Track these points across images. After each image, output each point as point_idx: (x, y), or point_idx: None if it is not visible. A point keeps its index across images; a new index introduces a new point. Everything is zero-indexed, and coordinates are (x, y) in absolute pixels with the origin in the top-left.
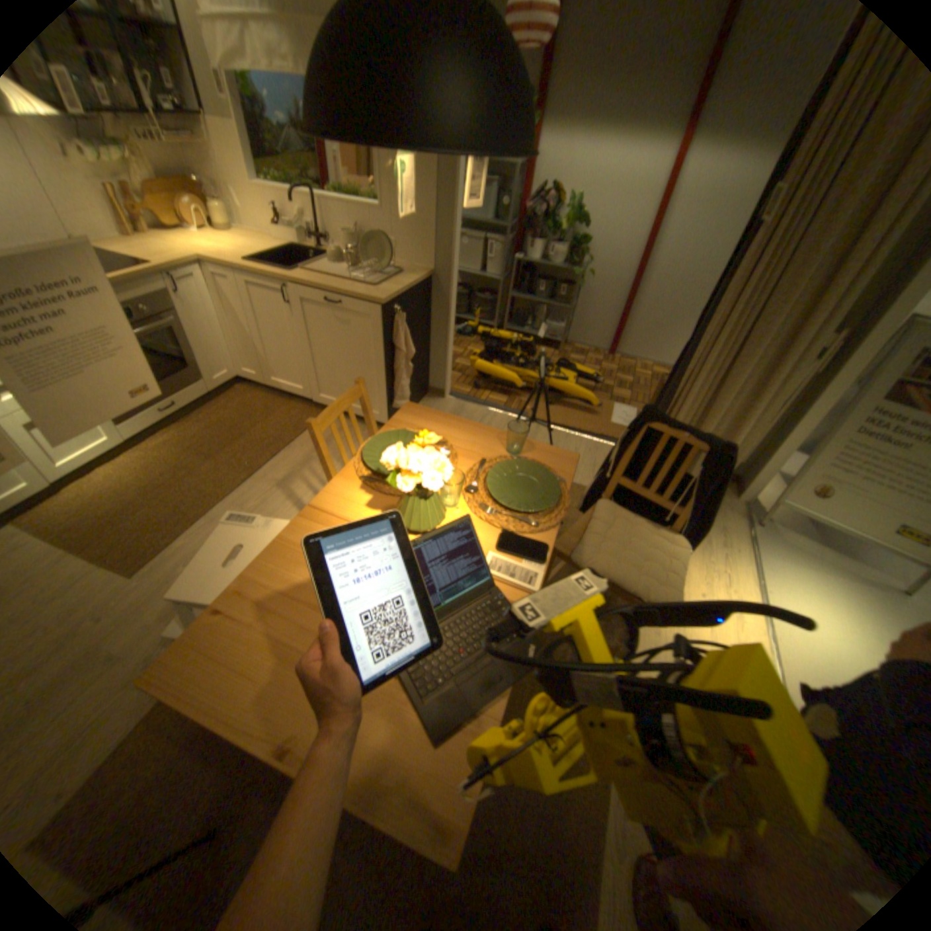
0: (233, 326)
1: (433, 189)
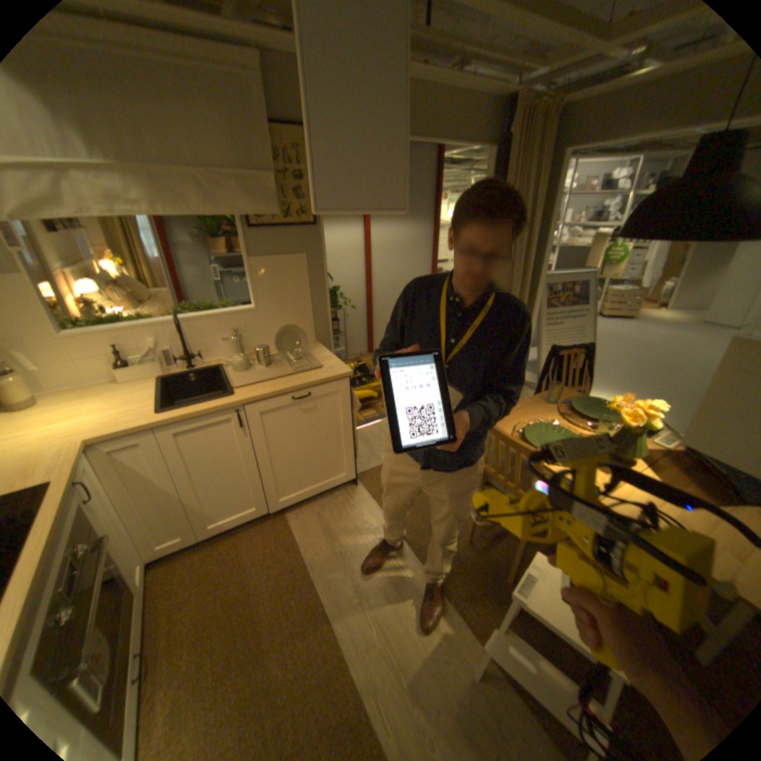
0: (136, 504)
1: (304, 283)
